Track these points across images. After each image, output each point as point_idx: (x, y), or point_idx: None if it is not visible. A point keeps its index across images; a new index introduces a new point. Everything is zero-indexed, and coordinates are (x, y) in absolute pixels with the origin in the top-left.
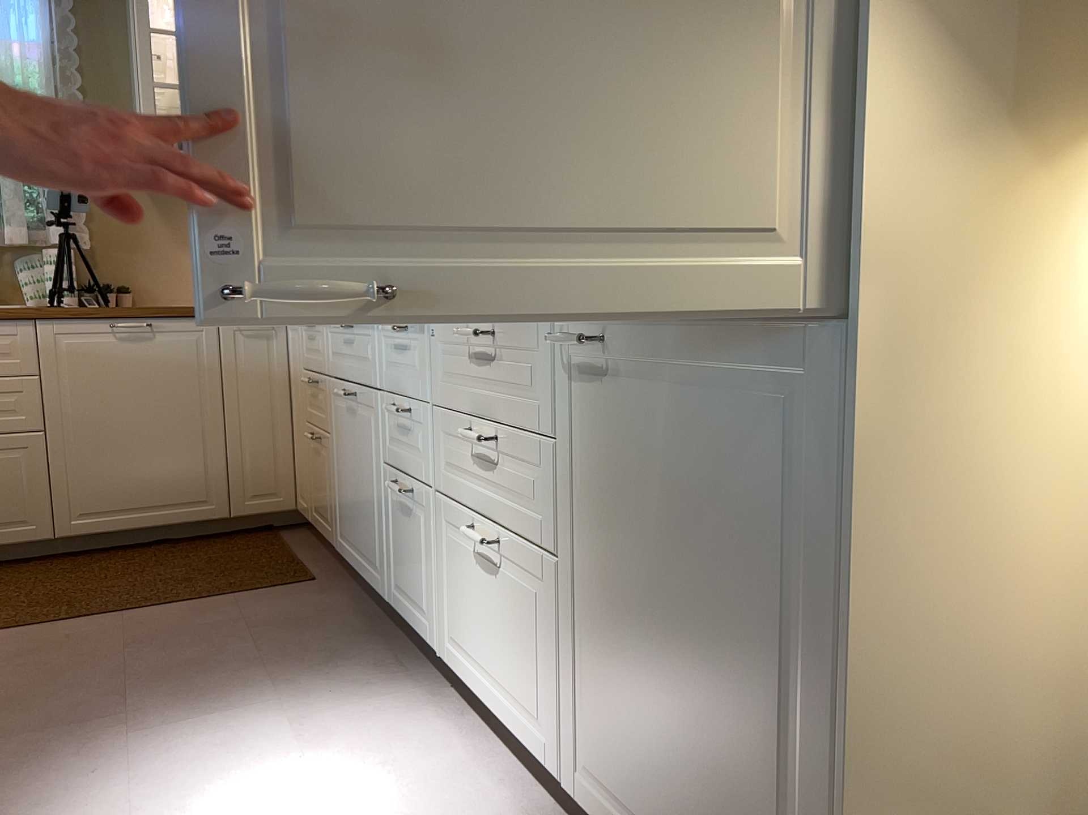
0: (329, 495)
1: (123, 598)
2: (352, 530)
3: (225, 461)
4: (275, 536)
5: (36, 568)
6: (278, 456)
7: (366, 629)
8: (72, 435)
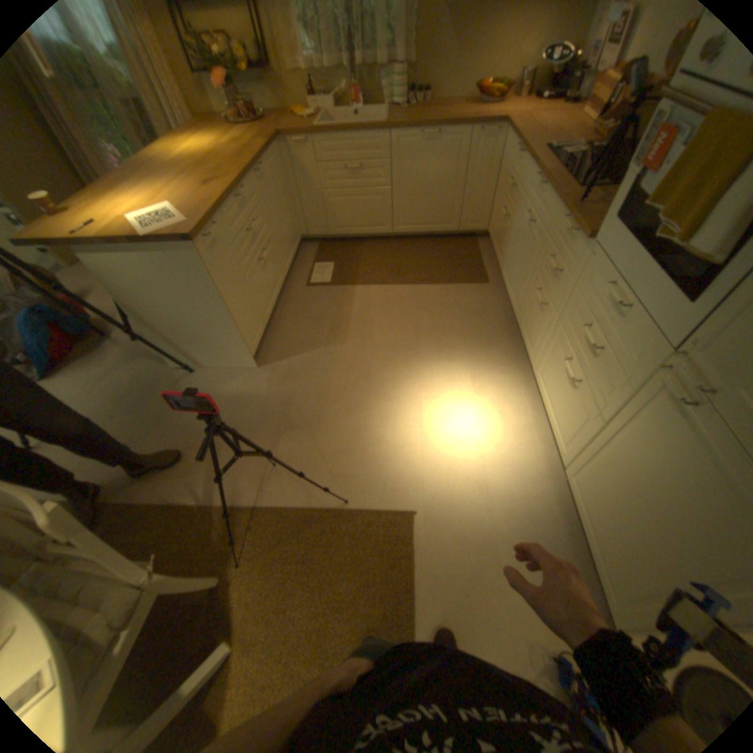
0: (503, 247)
1: (414, 275)
2: (509, 276)
3: (460, 206)
4: (473, 243)
5: (384, 245)
6: (484, 205)
7: (503, 326)
8: (400, 190)
